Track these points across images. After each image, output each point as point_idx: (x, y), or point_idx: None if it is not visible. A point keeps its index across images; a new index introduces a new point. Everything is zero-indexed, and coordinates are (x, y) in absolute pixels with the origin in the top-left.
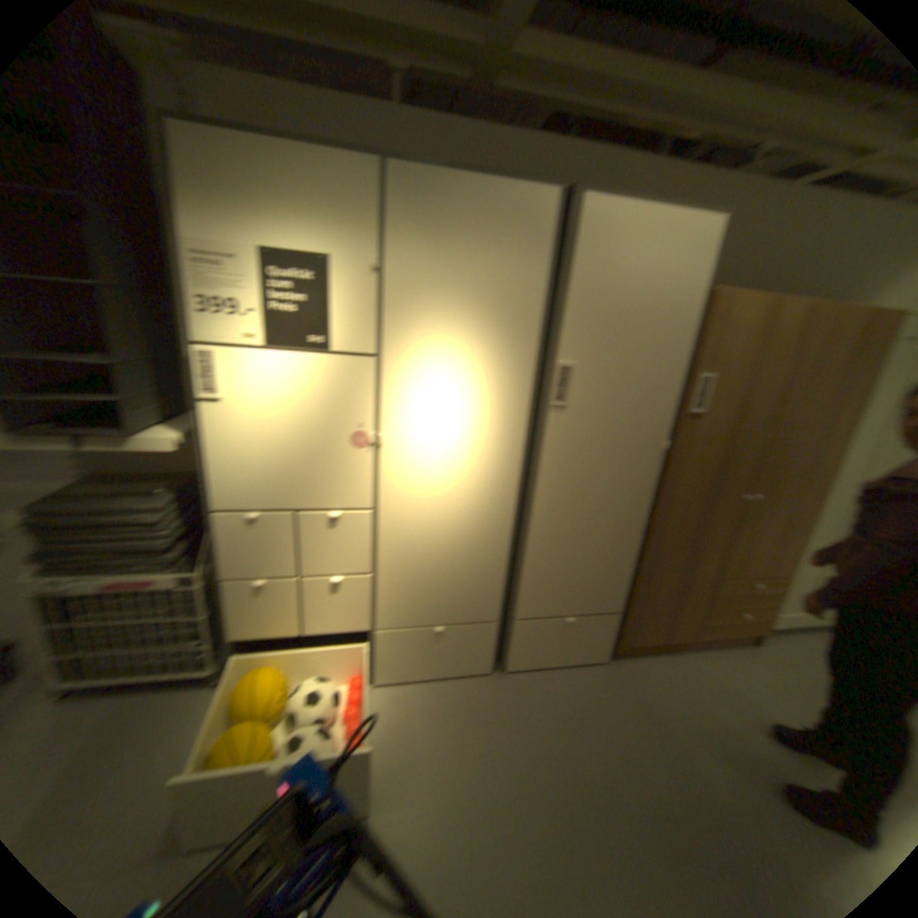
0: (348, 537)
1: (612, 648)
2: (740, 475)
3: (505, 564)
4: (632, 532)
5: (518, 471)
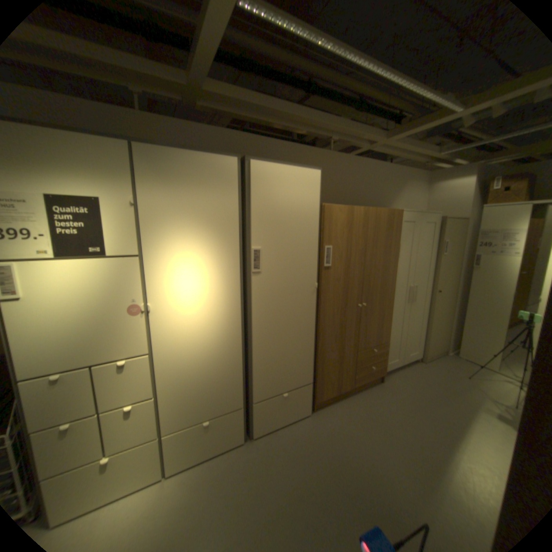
0: (129, 379)
1: (310, 406)
2: (353, 295)
3: (239, 371)
4: (308, 336)
5: (238, 313)
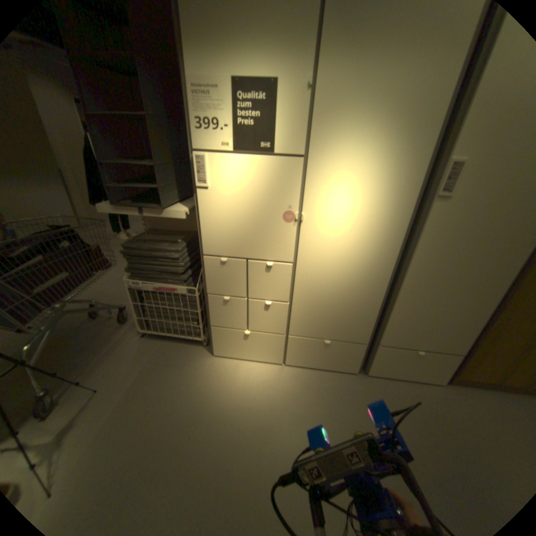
0: (273, 279)
1: (449, 377)
2: None
3: (376, 309)
4: (487, 301)
5: (397, 246)
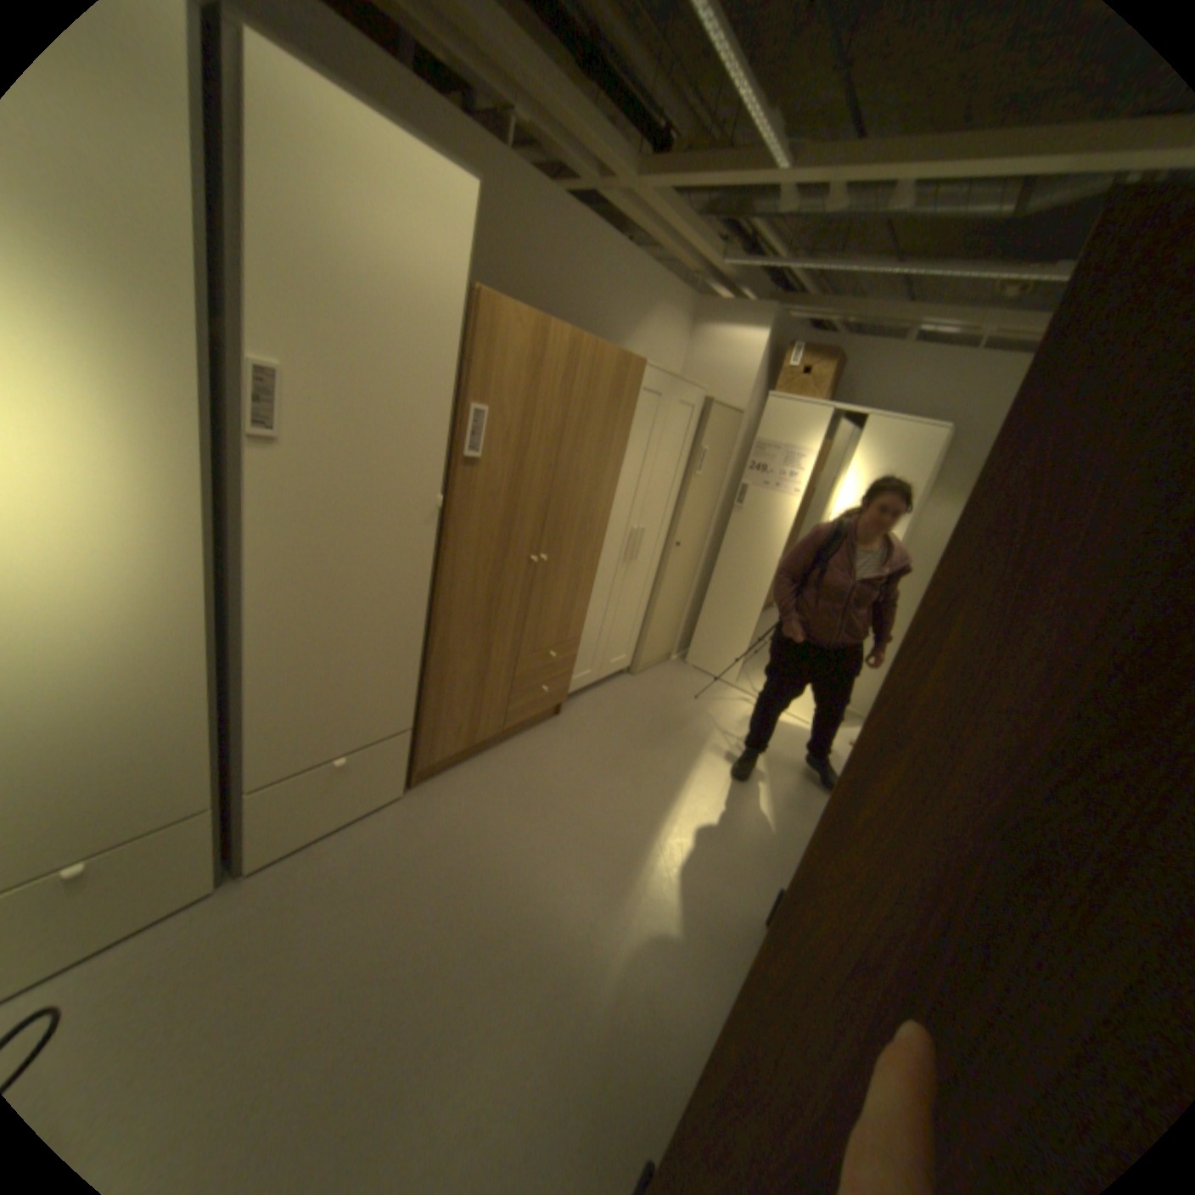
0: None
1: (402, 778)
2: (523, 534)
3: (198, 717)
4: (408, 623)
5: (193, 554)
